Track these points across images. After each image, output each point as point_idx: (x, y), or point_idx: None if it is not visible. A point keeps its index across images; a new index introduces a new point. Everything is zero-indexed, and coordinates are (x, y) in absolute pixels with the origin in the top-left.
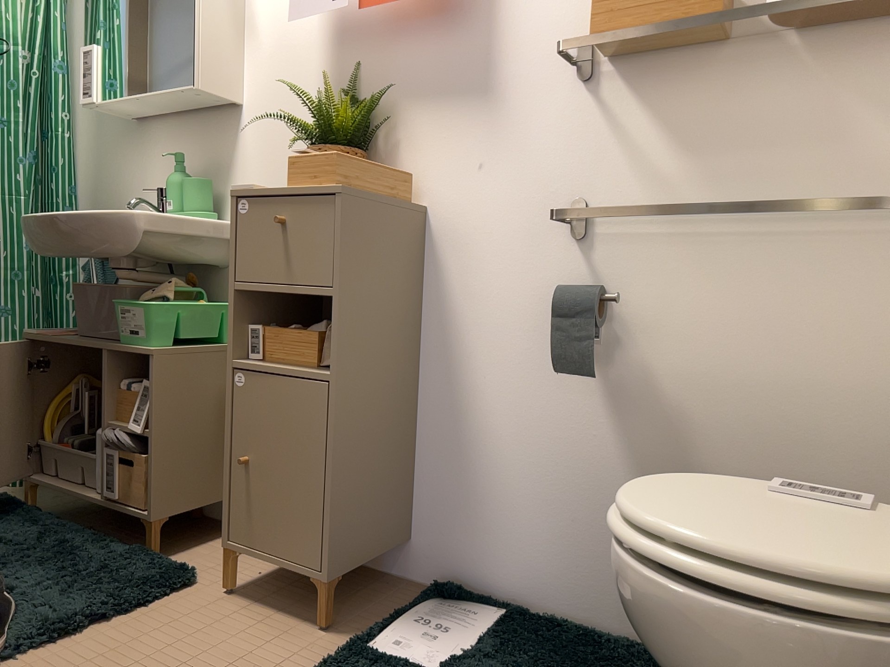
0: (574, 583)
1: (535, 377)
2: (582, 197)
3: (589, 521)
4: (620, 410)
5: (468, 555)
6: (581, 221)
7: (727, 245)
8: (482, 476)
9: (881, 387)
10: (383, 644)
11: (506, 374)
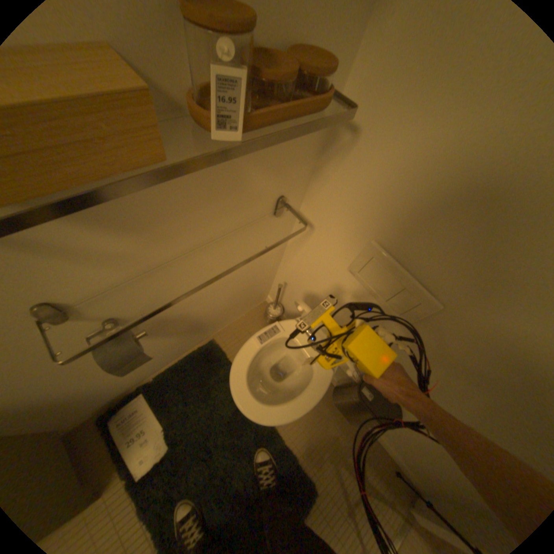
0: (159, 365)
1: (89, 366)
2: (38, 301)
3: (157, 356)
4: (154, 334)
5: (101, 403)
6: (56, 312)
7: (189, 259)
8: (86, 397)
9: (255, 263)
10: (142, 474)
11: (62, 381)
